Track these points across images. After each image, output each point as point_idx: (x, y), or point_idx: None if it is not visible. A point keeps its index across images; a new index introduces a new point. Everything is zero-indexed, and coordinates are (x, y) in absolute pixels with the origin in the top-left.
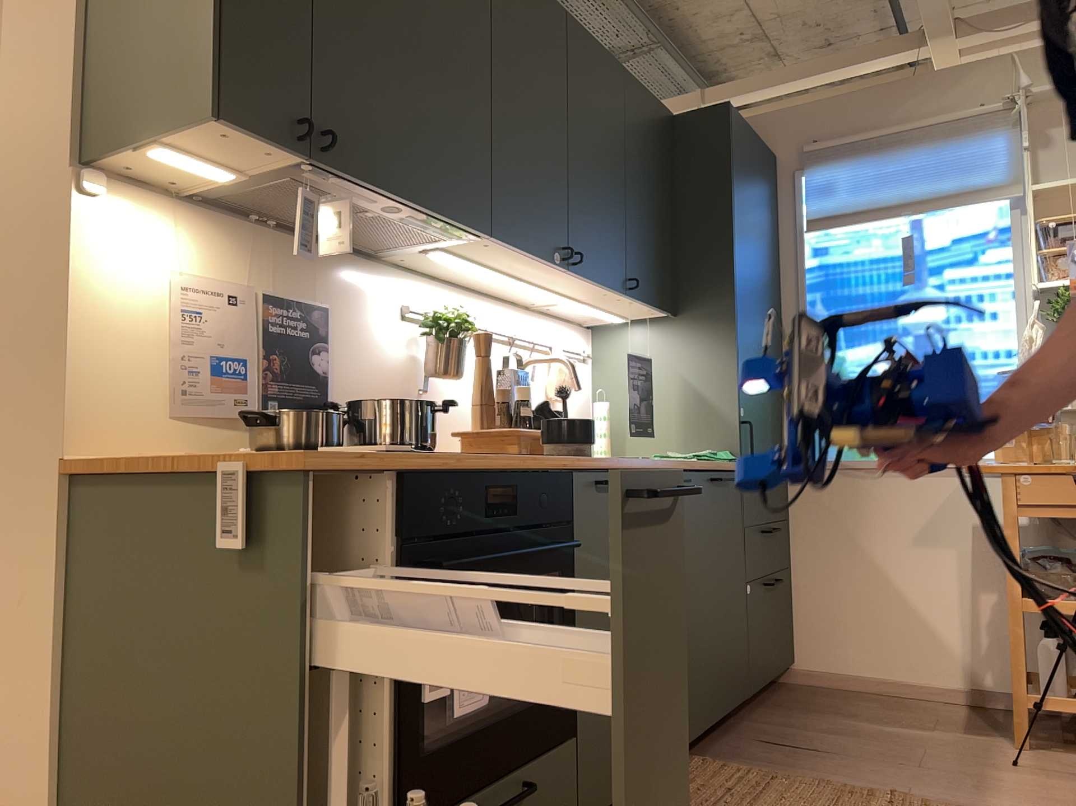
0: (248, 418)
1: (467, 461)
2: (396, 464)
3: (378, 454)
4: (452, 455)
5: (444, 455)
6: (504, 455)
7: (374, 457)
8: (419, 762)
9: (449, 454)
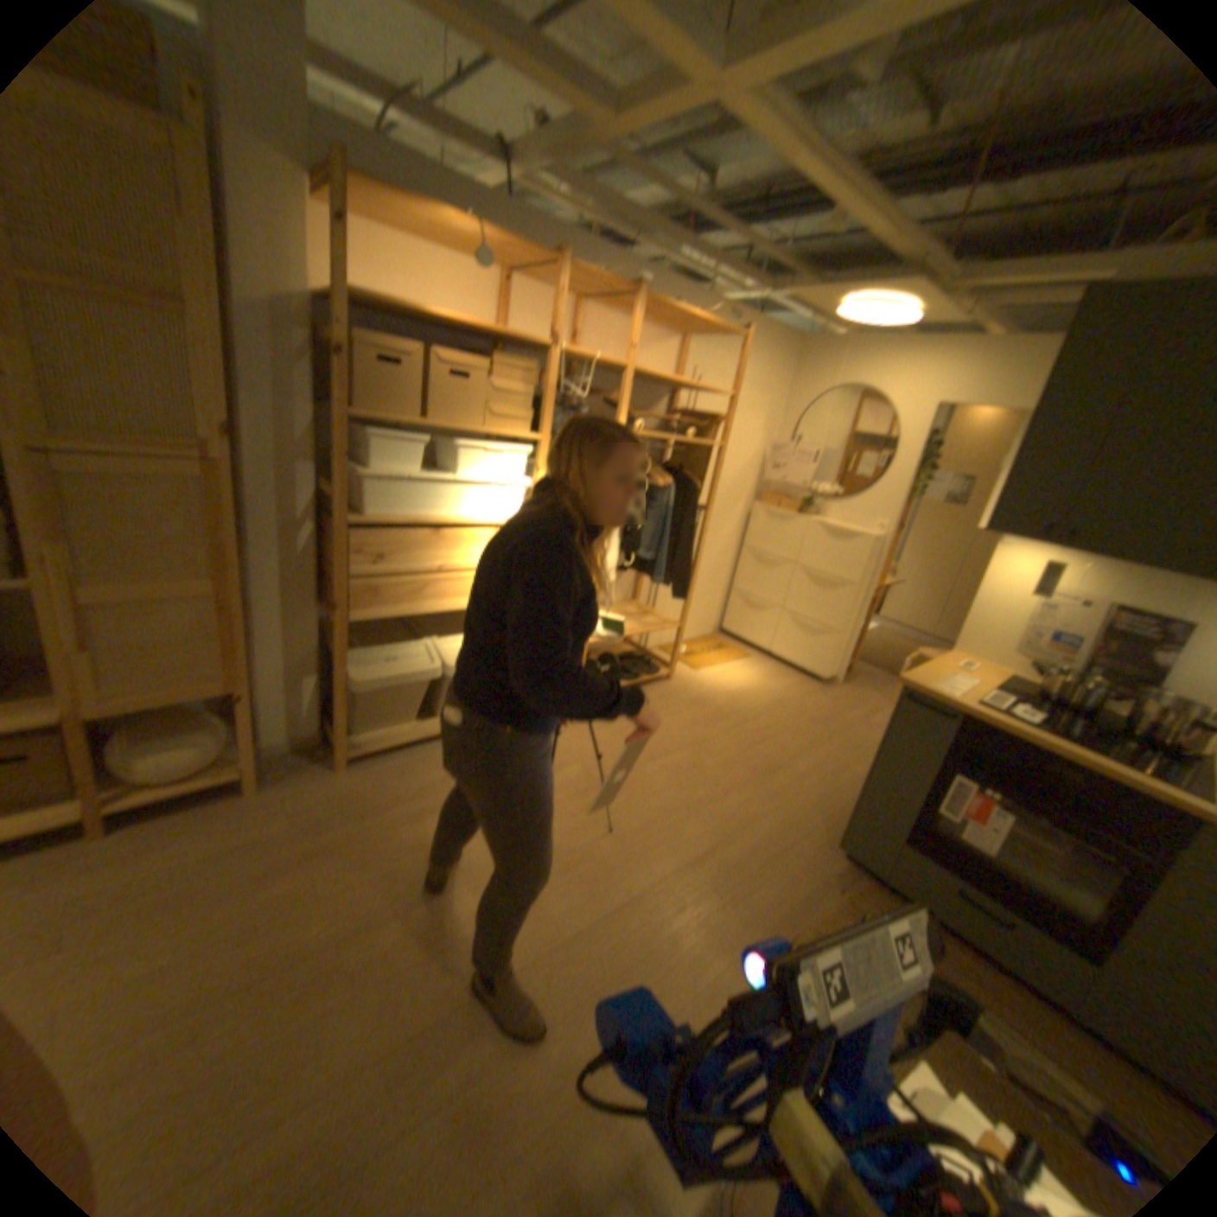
0: (1057, 669)
1: (1042, 738)
2: (968, 709)
3: (978, 702)
4: (1051, 733)
5: (1026, 726)
6: (1106, 760)
7: (957, 699)
8: (968, 853)
9: (1041, 729)
